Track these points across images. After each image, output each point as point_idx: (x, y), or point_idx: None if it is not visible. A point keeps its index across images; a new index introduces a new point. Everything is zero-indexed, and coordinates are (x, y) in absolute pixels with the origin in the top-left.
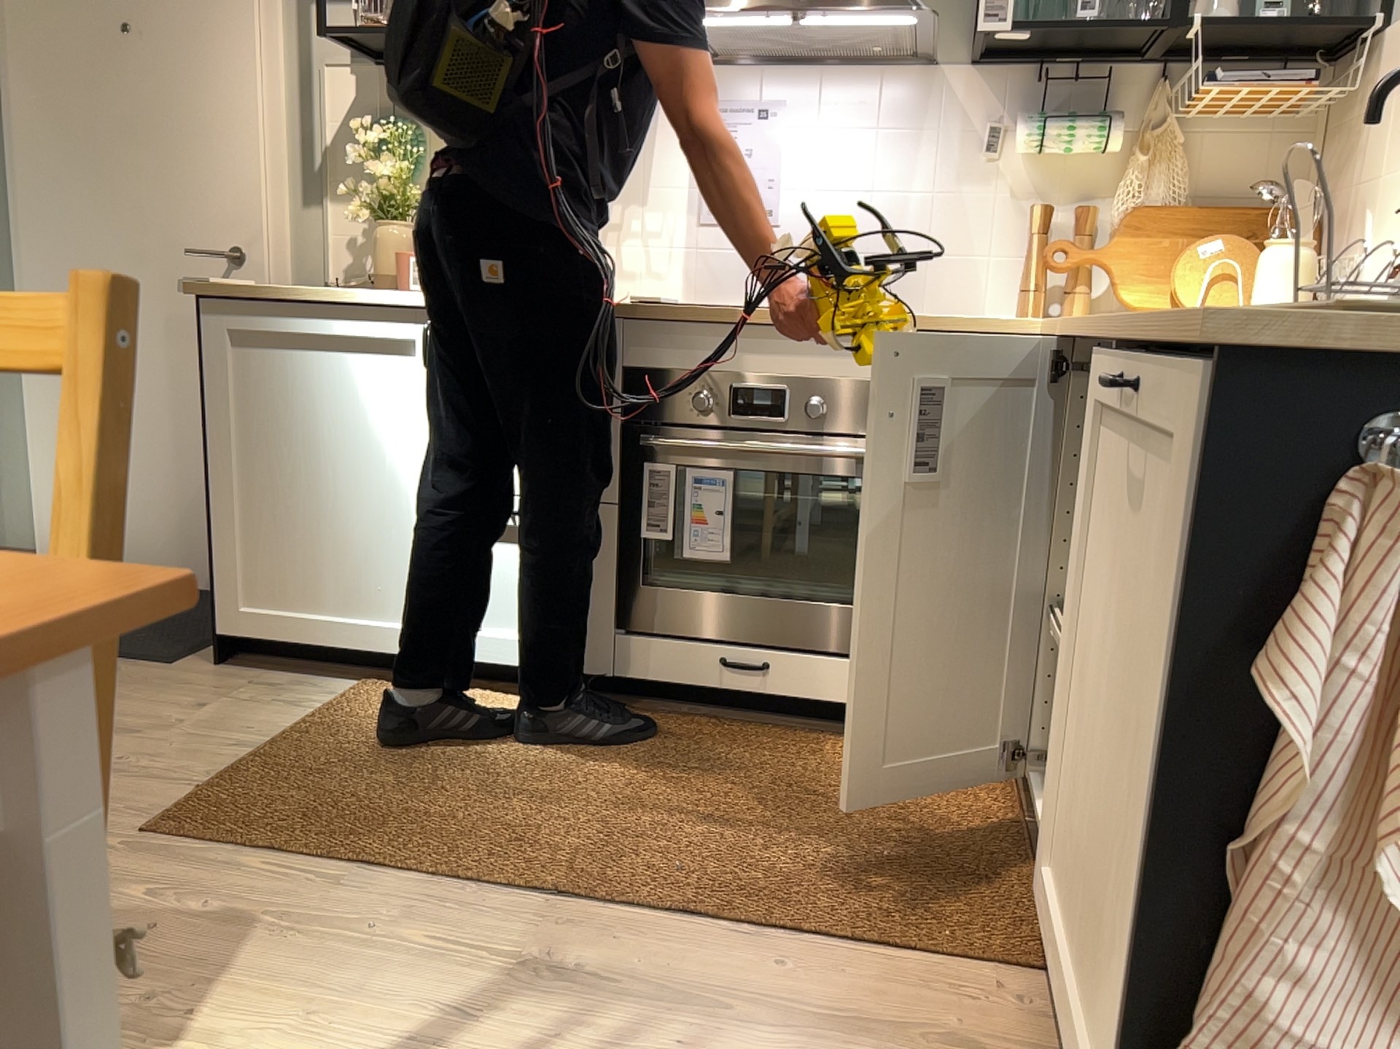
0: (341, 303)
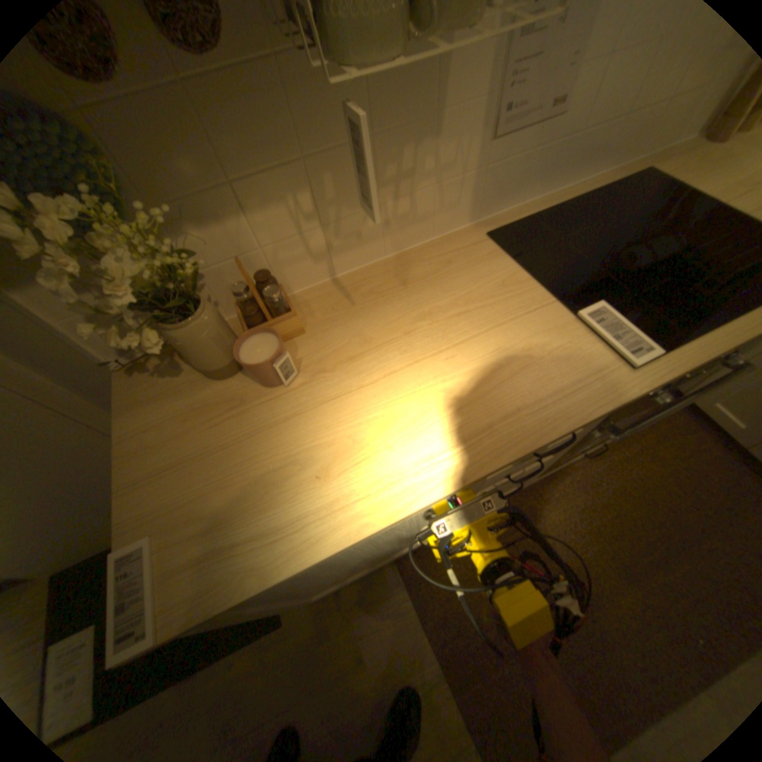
0: (350, 542)
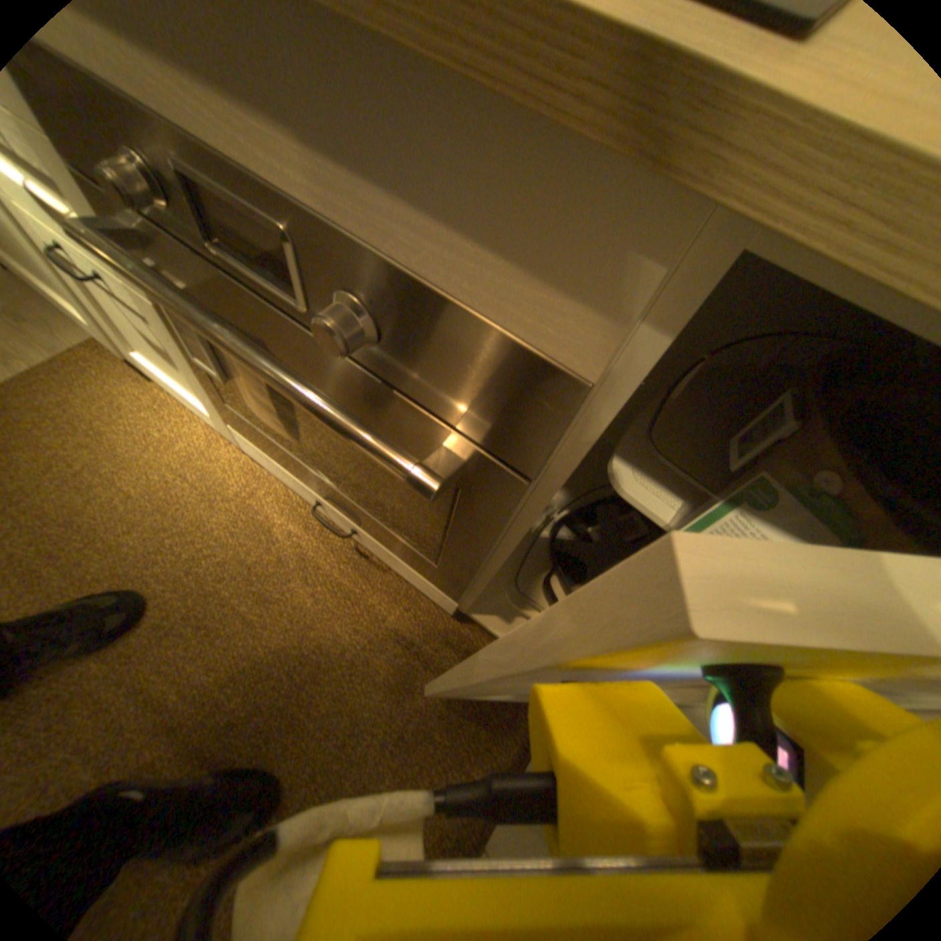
0: None
